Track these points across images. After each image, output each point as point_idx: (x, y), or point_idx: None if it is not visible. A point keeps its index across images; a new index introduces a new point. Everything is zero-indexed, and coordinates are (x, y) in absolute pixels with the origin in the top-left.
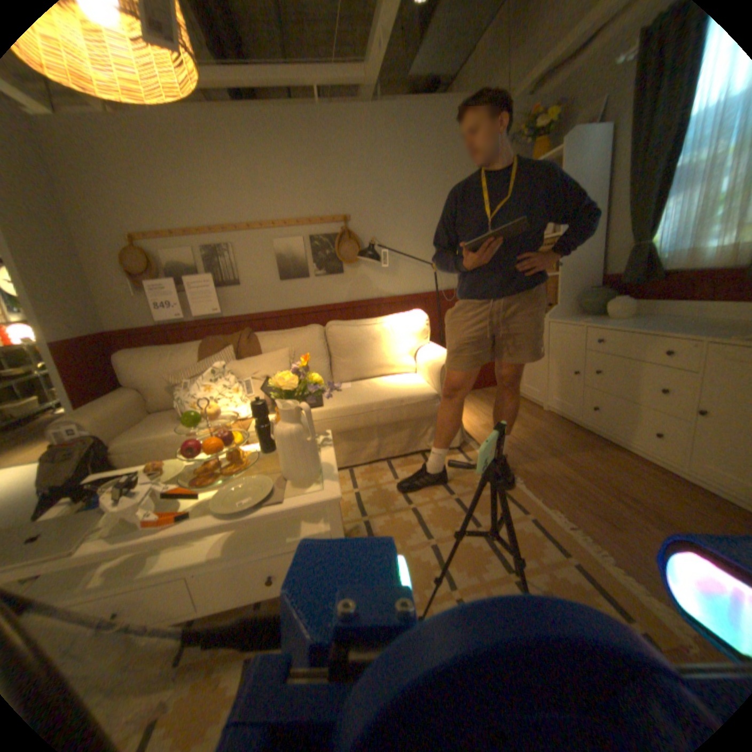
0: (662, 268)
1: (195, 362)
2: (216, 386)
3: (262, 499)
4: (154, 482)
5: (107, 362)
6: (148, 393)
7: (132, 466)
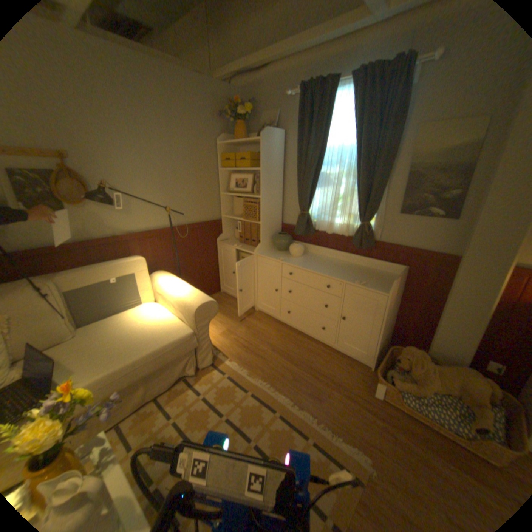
0: (314, 228)
1: None
2: None
3: None
4: None
5: None
6: None
7: None
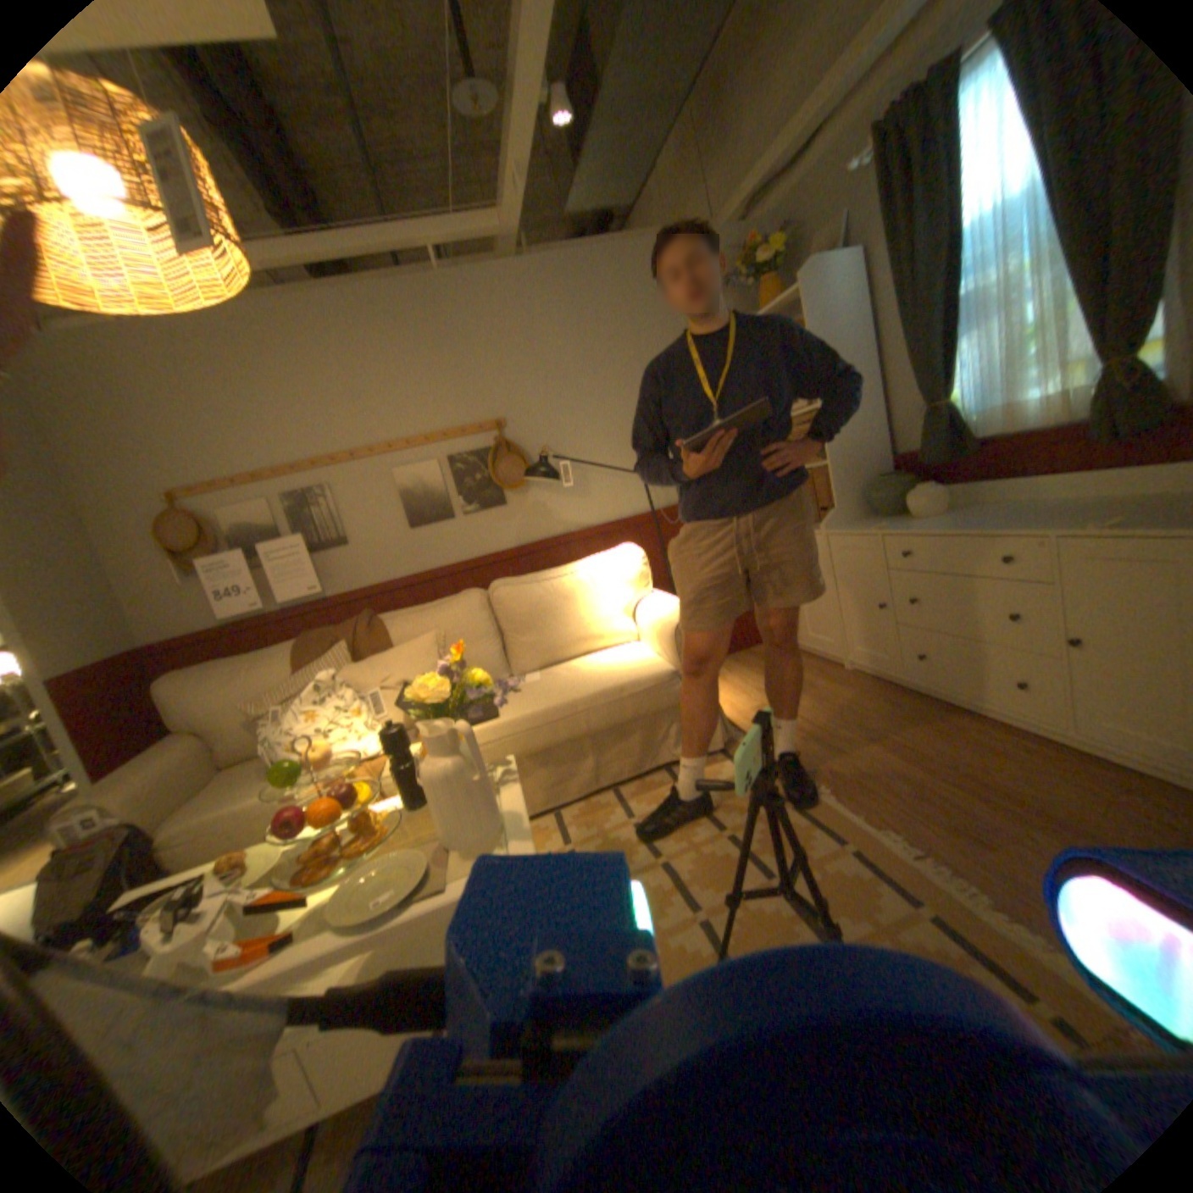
0: (972, 436)
1: (286, 676)
2: (324, 709)
3: (411, 889)
4: (232, 888)
5: (144, 695)
6: (215, 736)
7: (196, 863)
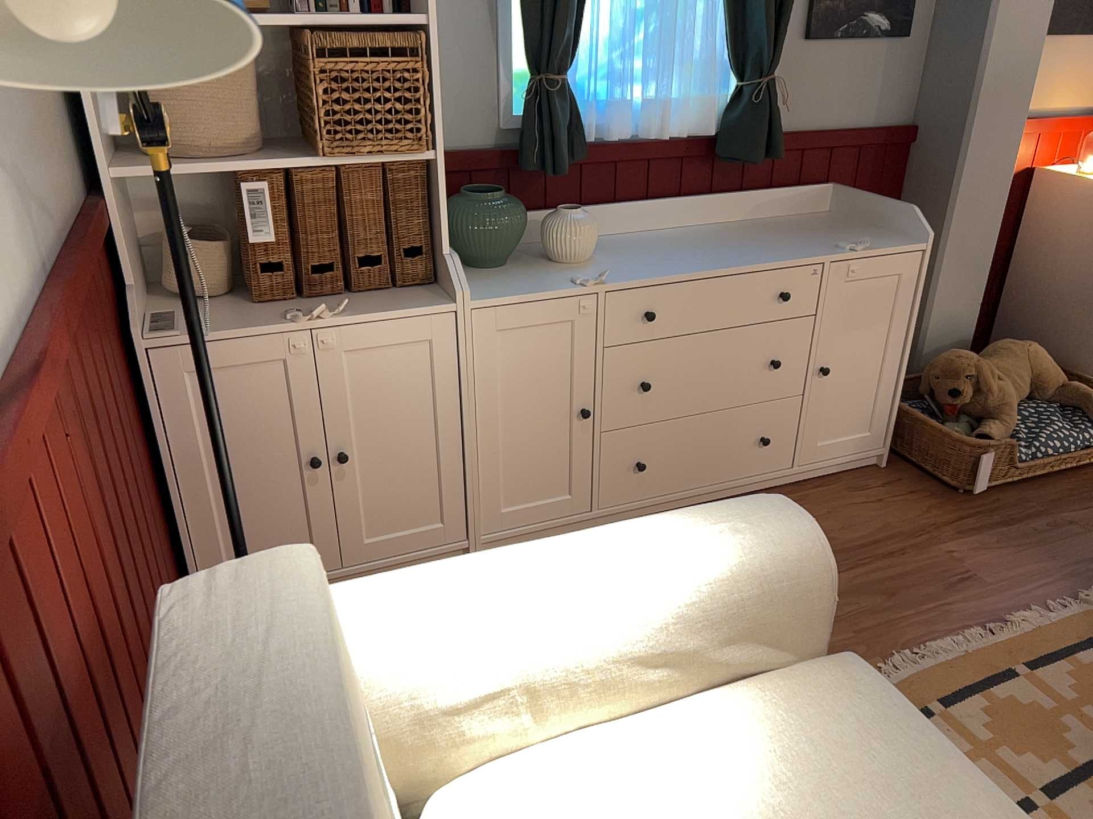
0: (584, 139)
1: None
2: None
3: None
4: None
5: None
6: None
7: None
